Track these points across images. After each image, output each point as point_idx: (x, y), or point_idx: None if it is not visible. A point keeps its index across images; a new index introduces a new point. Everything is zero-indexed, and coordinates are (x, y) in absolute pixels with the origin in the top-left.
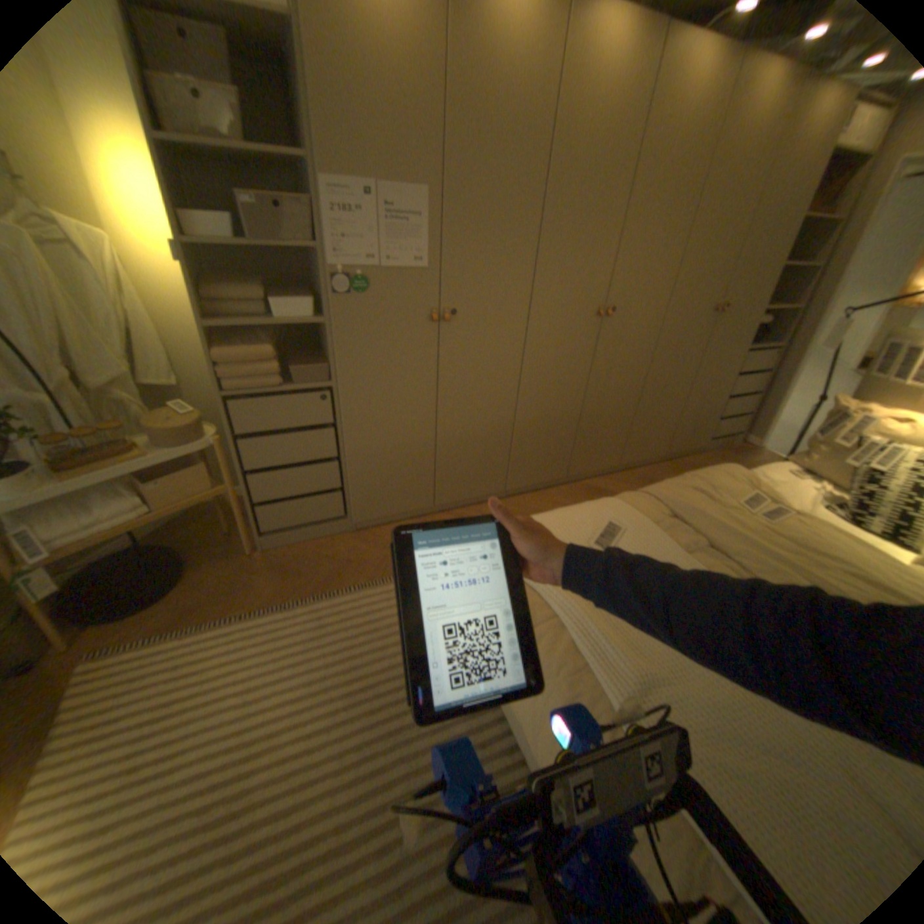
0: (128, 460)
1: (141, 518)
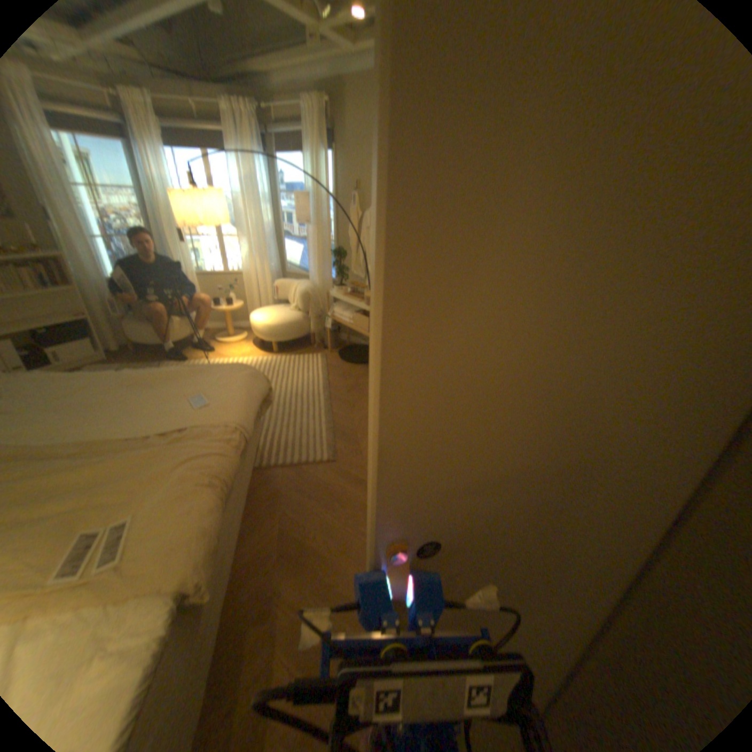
0: (354, 301)
1: (350, 326)
